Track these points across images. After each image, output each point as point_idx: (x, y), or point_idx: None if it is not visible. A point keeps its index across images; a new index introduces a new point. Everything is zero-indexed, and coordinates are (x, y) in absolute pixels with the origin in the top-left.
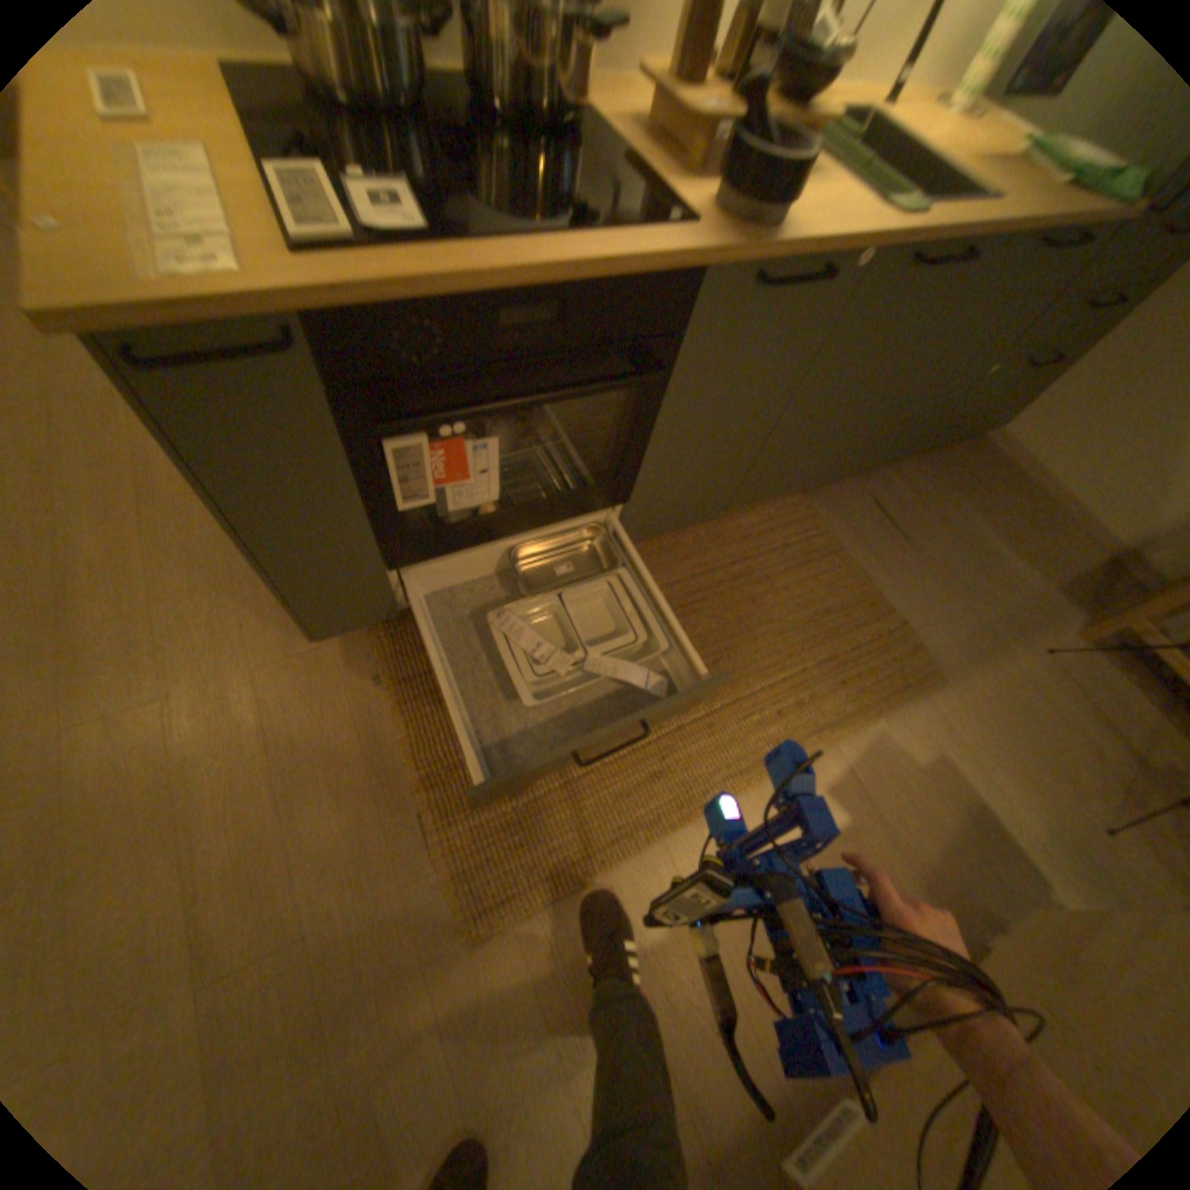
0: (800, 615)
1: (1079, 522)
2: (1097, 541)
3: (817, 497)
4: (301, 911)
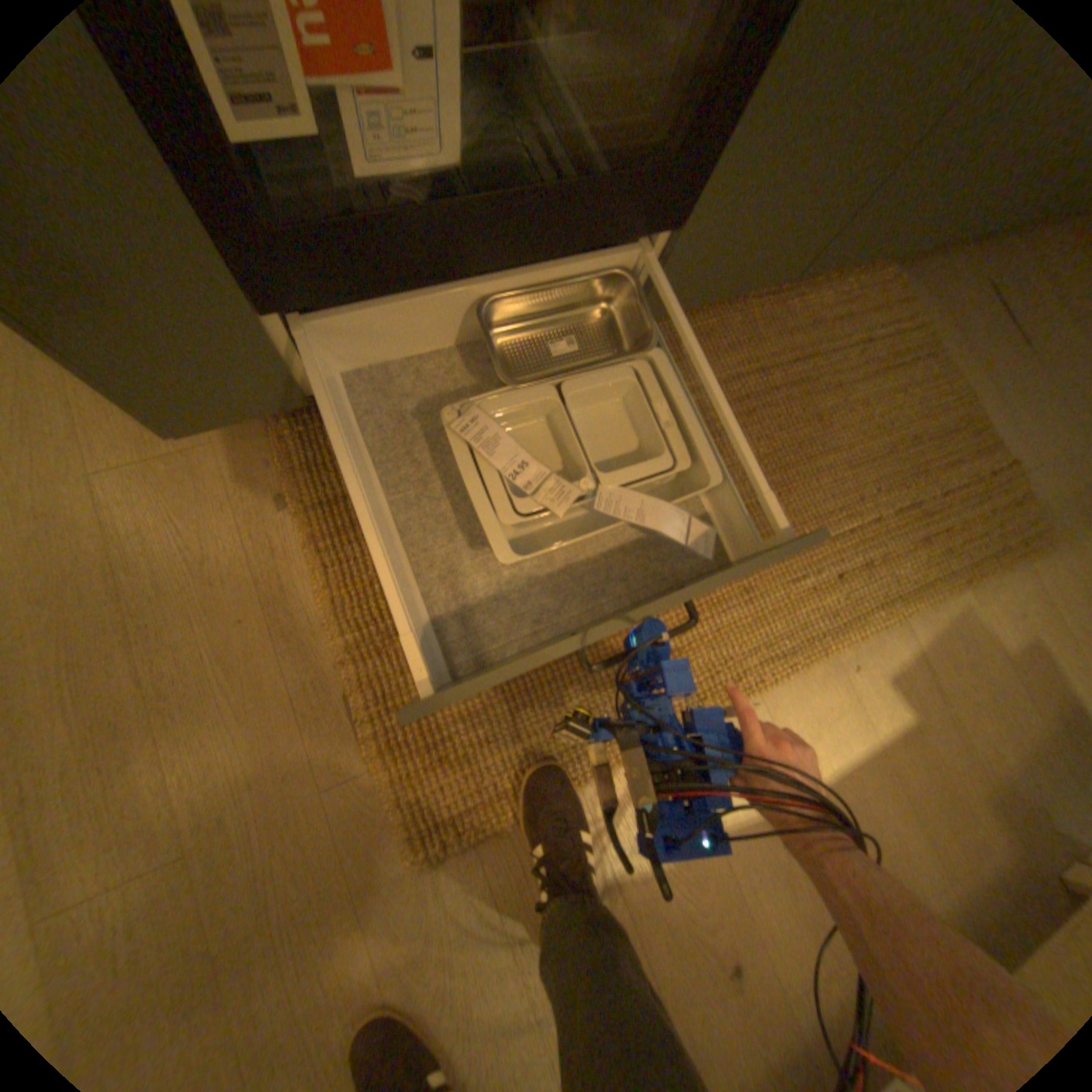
0: (881, 442)
1: None
2: None
3: (918, 271)
4: (179, 821)
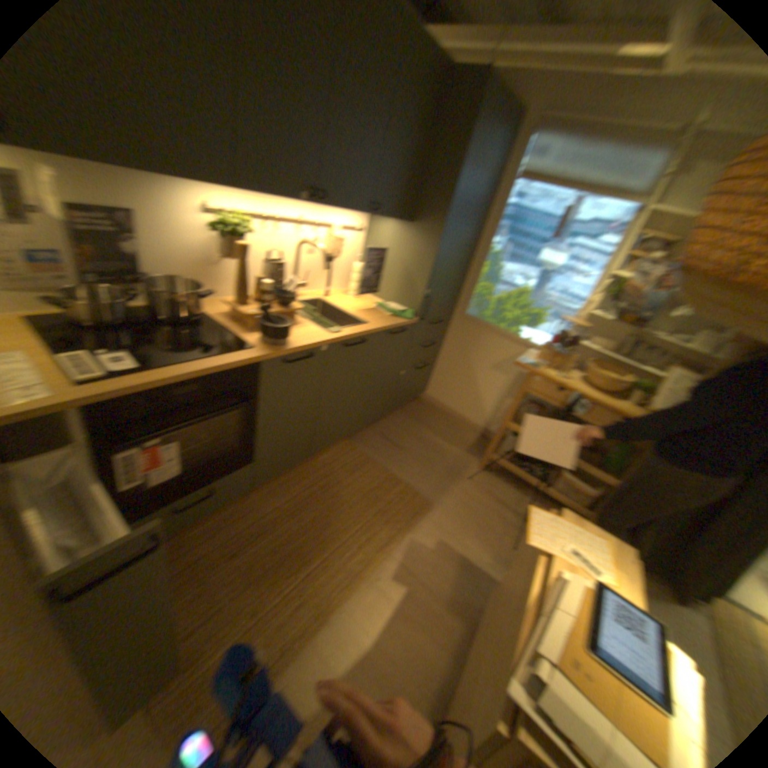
0: (357, 496)
1: (463, 423)
2: (472, 429)
3: (353, 439)
4: None
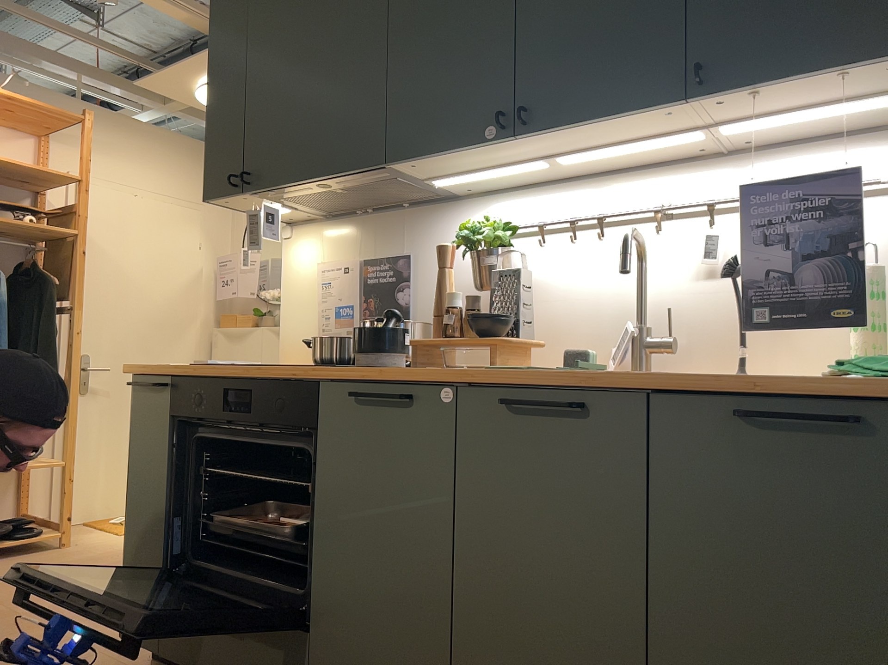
0: None
1: None
2: None
3: None
4: None
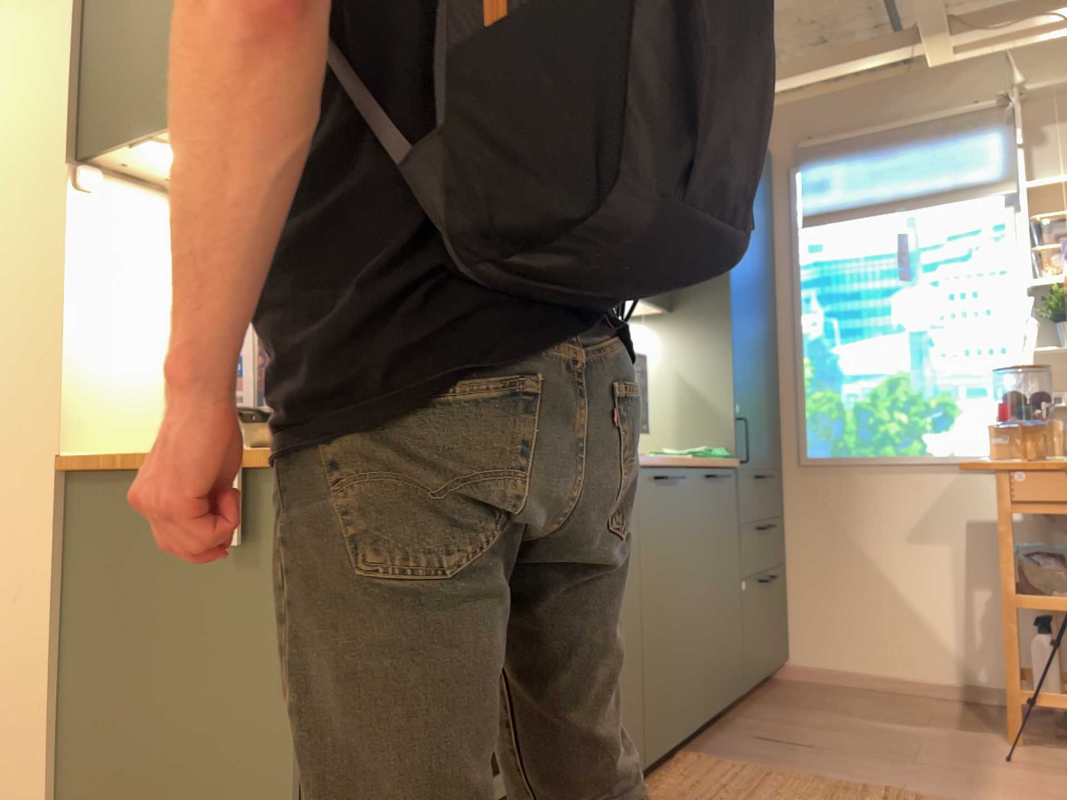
0: None
1: (915, 691)
2: (941, 696)
3: (709, 751)
4: None
